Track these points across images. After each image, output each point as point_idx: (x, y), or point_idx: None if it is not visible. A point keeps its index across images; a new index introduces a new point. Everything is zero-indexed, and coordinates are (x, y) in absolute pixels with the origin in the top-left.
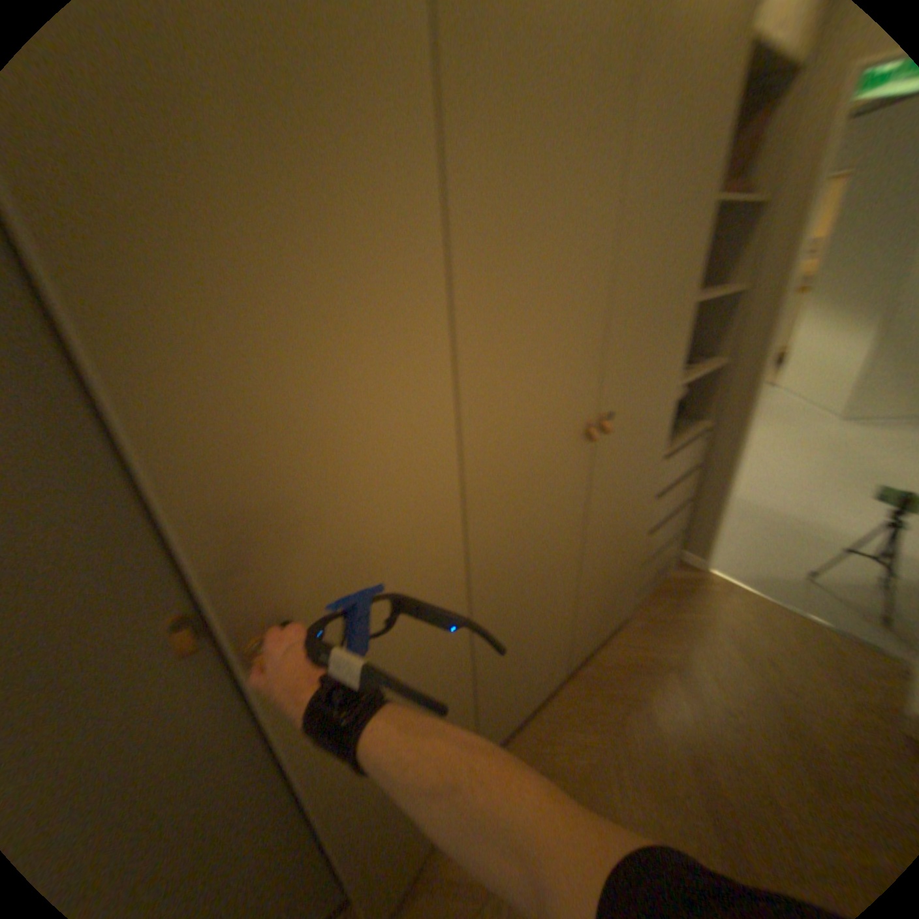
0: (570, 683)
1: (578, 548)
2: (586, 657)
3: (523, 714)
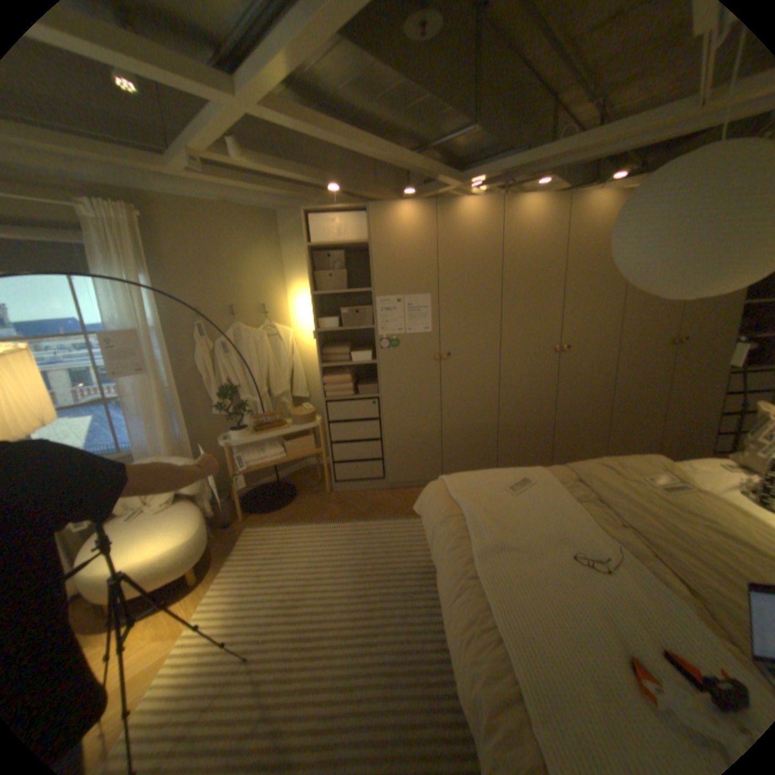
0: None
1: (667, 389)
2: None
3: None
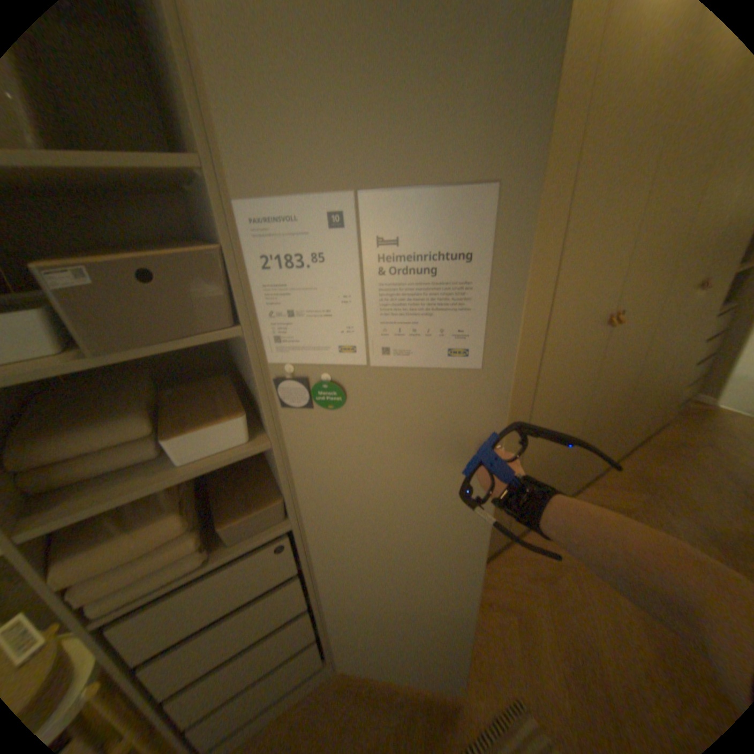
0: (642, 447)
1: (677, 352)
2: (653, 433)
3: (627, 449)
